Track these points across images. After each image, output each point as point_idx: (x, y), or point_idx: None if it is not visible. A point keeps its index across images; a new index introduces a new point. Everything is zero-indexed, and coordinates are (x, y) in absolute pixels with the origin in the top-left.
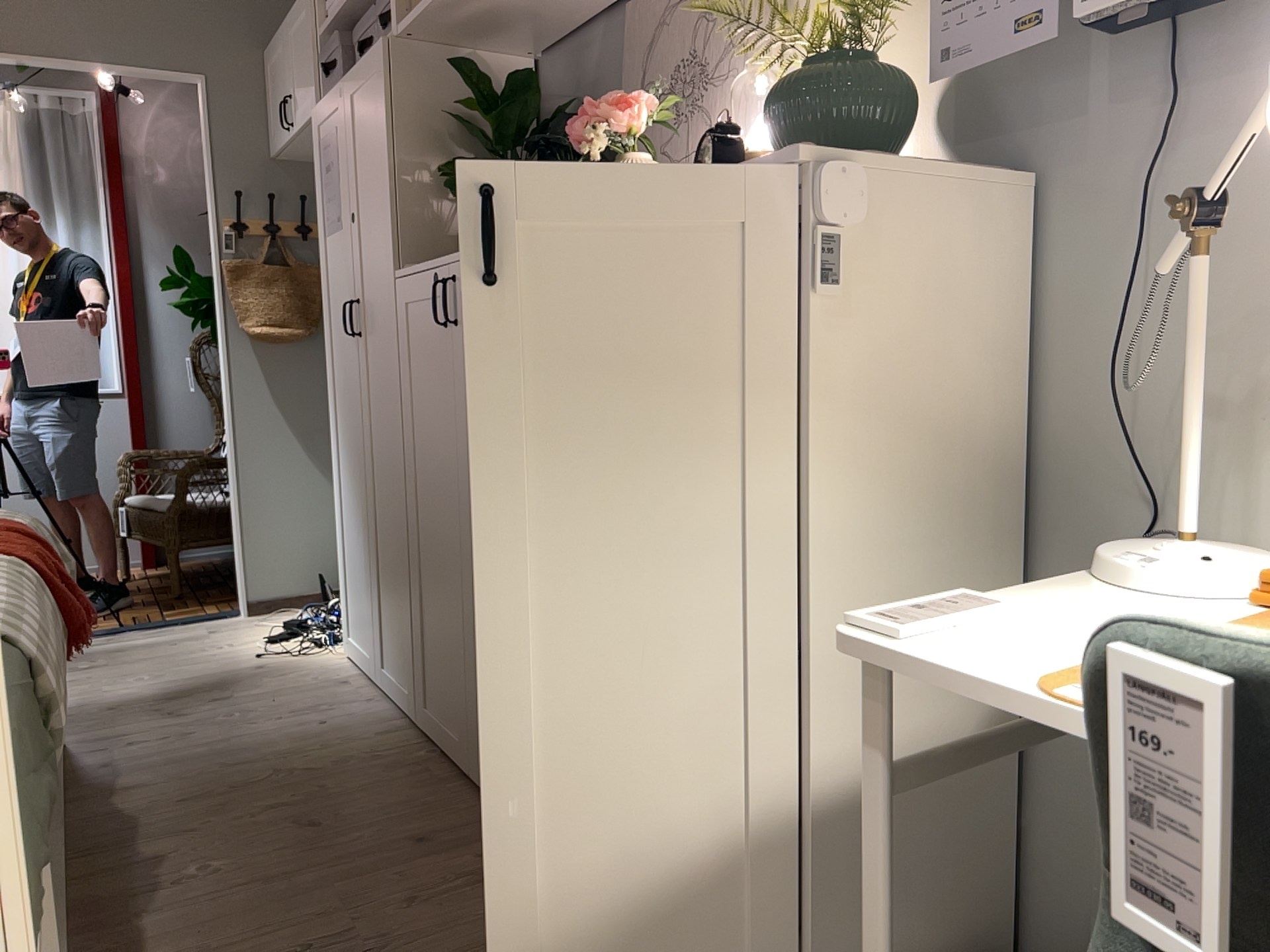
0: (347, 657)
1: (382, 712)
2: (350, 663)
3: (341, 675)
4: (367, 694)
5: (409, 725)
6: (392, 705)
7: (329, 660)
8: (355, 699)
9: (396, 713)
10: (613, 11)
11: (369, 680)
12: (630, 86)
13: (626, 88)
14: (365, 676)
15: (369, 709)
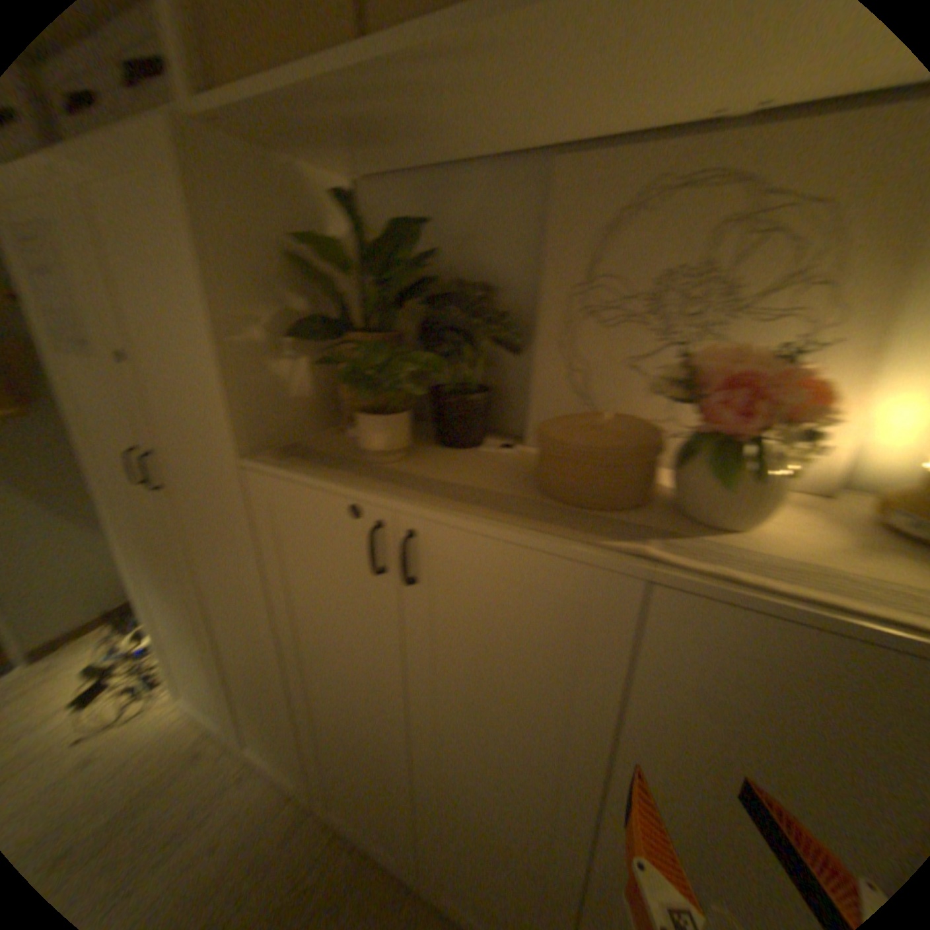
0: (174, 712)
1: (260, 796)
2: (183, 721)
3: (184, 745)
4: (228, 768)
5: (300, 811)
6: (264, 782)
7: (158, 722)
8: (221, 784)
9: (275, 794)
10: (508, 157)
11: (219, 746)
12: (559, 268)
13: (547, 267)
14: (209, 736)
15: (245, 798)
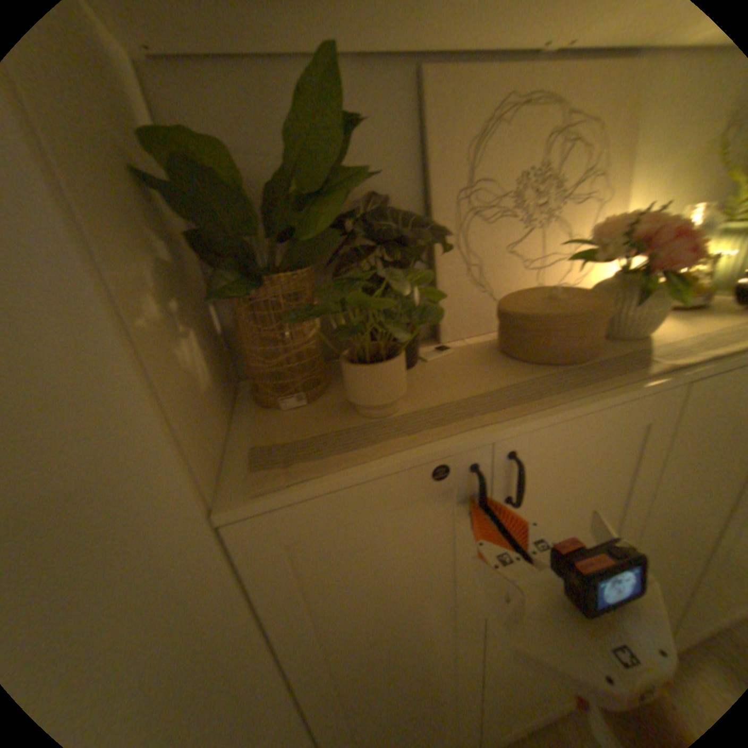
0: None
1: None
2: None
3: None
4: None
5: None
6: None
7: None
8: None
9: None
10: (371, 59)
11: None
12: (446, 175)
13: (434, 175)
14: None
15: None
